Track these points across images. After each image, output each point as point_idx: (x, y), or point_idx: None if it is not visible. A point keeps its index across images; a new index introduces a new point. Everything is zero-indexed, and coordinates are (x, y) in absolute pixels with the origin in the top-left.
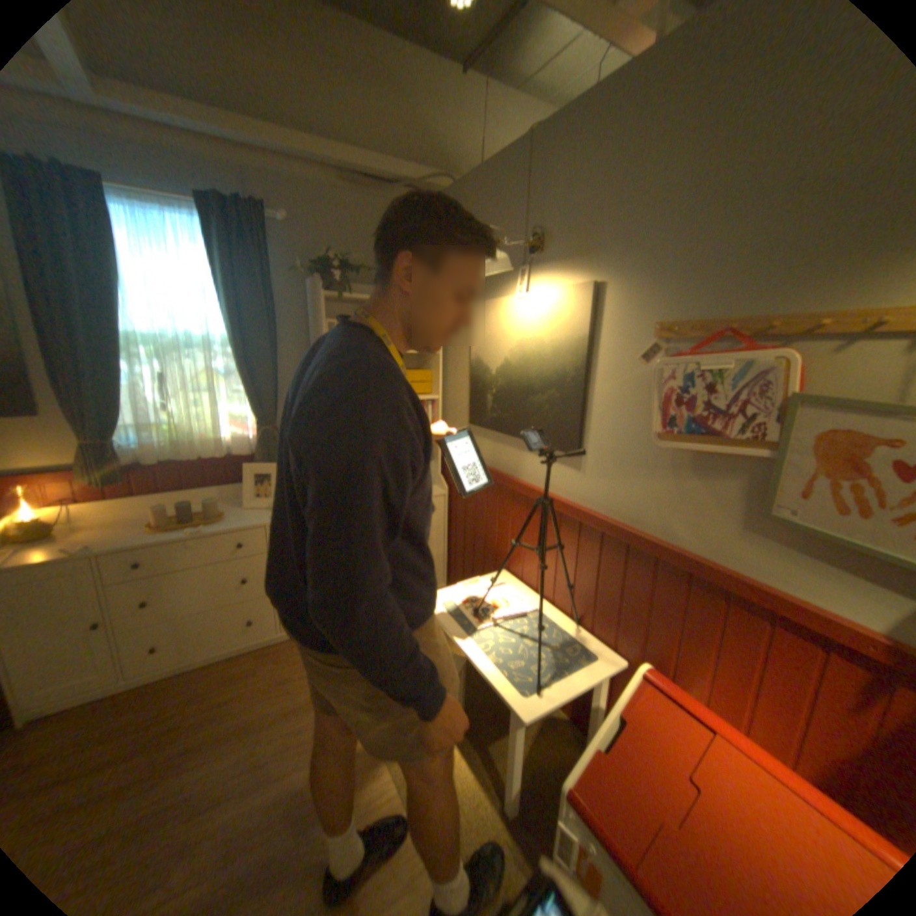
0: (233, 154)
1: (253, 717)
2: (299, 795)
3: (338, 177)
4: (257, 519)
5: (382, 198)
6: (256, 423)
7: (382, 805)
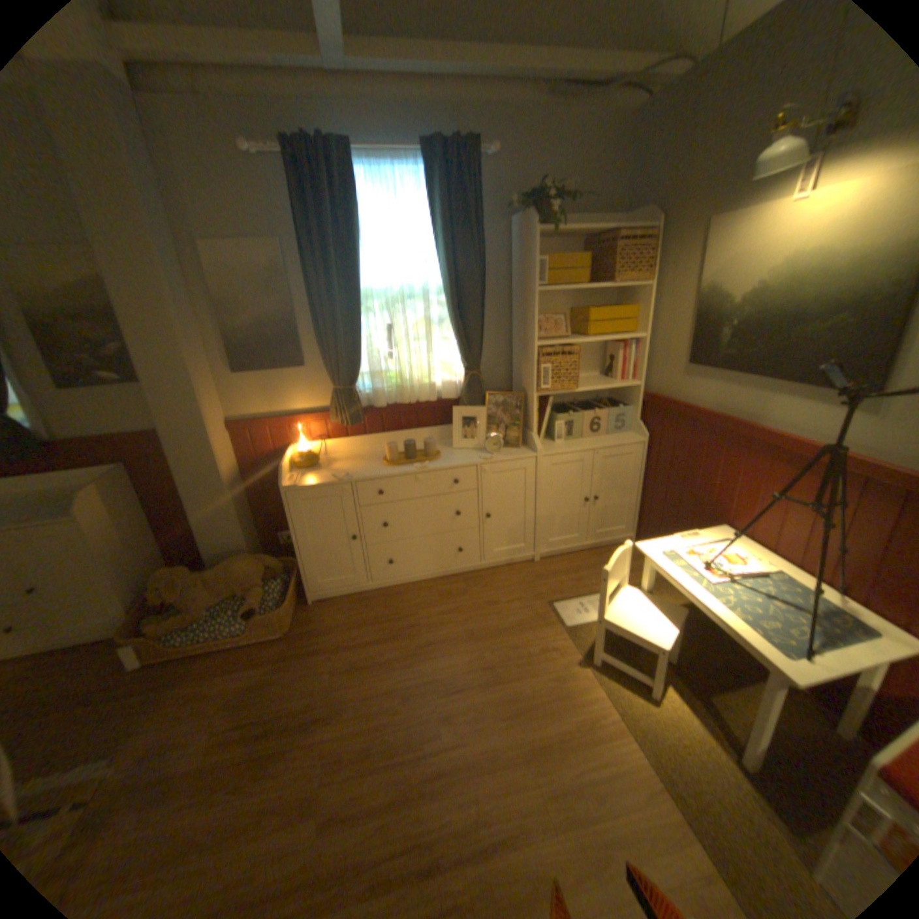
0: (449, 88)
1: (474, 627)
2: (528, 699)
3: (547, 90)
4: (467, 457)
5: (591, 105)
6: (462, 368)
7: (608, 725)
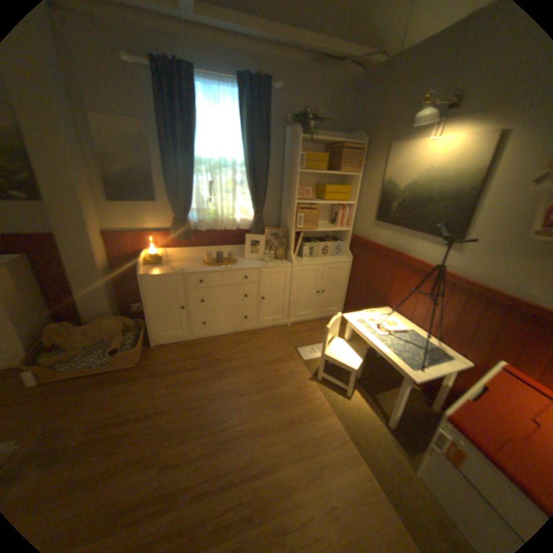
0: (254, 45)
1: (252, 361)
2: (281, 397)
3: (310, 57)
4: (252, 264)
5: (333, 70)
6: (252, 212)
7: (323, 409)
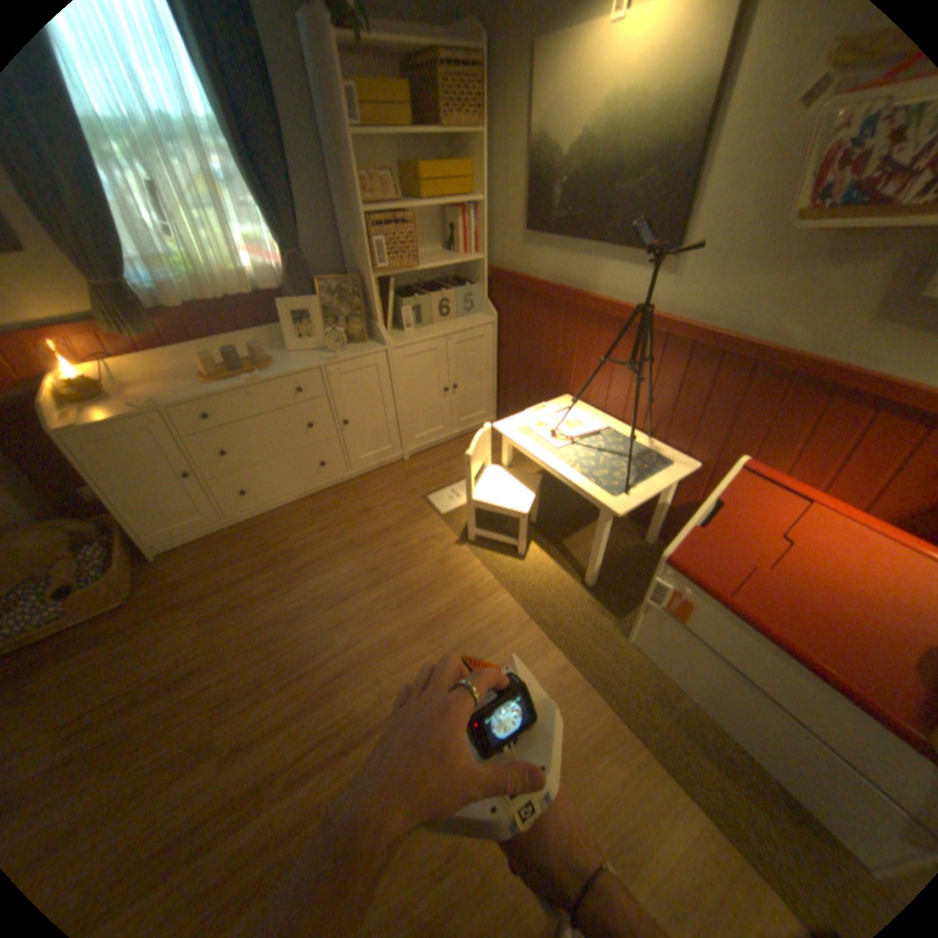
0: None
1: (352, 536)
2: (413, 585)
3: None
4: (307, 360)
5: None
6: (277, 246)
7: (484, 585)
